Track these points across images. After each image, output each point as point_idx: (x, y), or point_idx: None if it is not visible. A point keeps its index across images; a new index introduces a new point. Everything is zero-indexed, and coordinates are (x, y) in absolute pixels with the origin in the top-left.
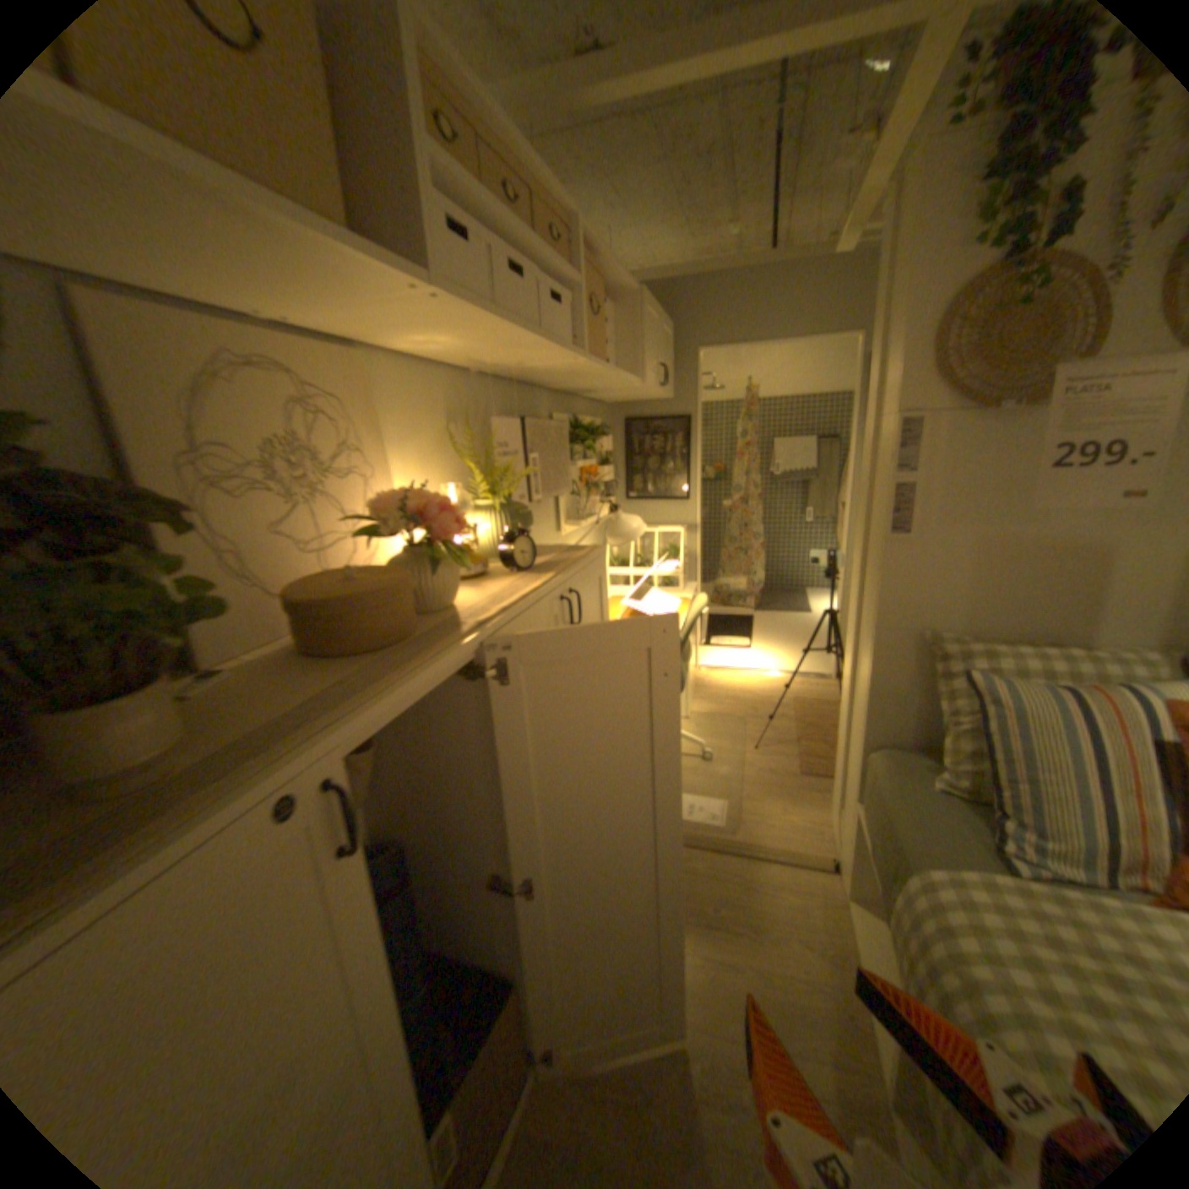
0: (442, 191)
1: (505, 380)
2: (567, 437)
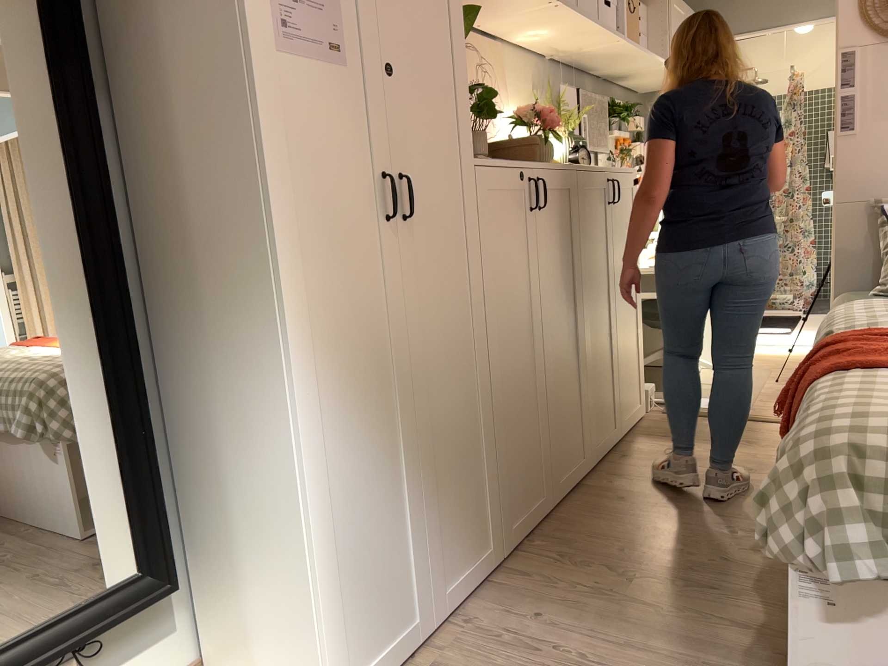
0: None
1: (564, 66)
2: (606, 113)
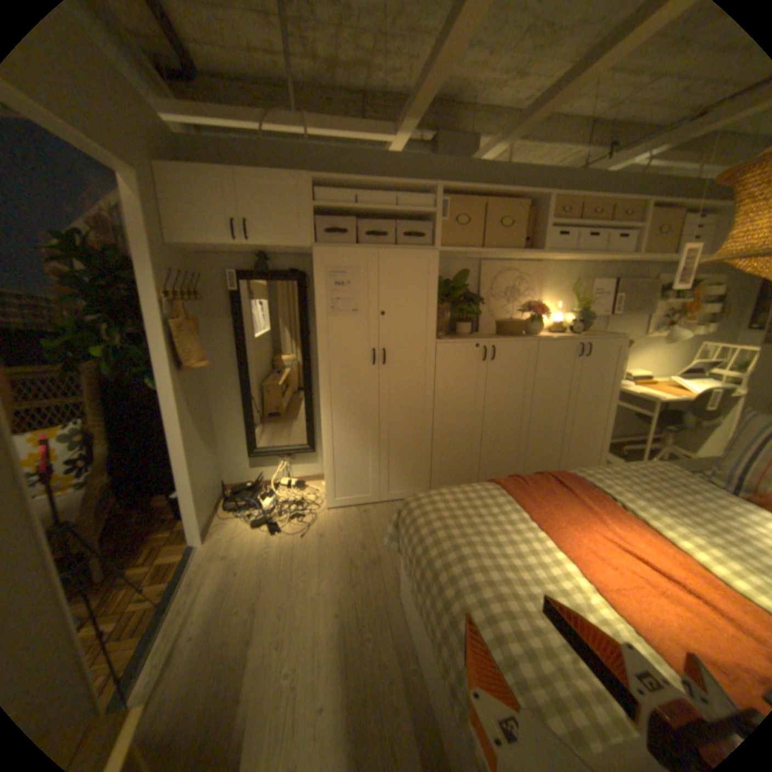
0: (562, 225)
1: (620, 263)
2: (667, 288)
